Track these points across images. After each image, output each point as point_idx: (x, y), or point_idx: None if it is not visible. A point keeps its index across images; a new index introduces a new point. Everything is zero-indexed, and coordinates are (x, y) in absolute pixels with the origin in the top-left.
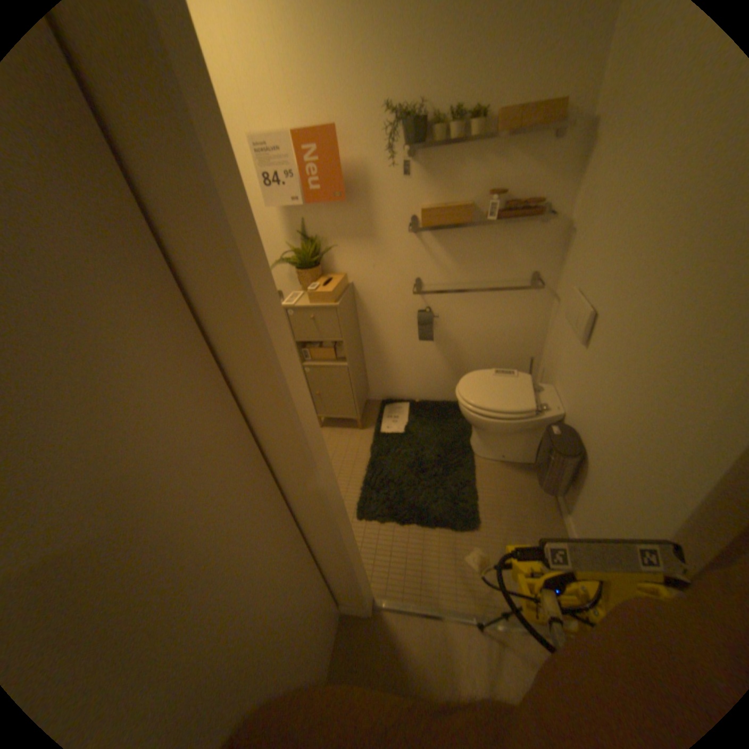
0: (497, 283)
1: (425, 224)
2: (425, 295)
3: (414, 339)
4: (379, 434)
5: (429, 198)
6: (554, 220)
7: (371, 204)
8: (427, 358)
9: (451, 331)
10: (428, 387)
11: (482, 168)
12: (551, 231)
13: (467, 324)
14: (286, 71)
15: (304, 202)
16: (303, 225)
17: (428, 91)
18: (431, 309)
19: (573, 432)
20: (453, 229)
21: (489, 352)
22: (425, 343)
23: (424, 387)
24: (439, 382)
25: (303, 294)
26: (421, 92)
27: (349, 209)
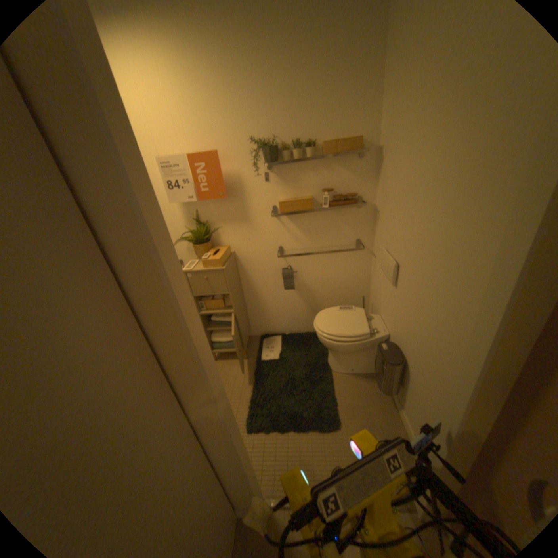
0: (333, 247)
1: (281, 211)
2: (285, 257)
3: (280, 288)
4: (259, 362)
5: (283, 195)
6: (364, 207)
7: (244, 199)
8: (291, 301)
9: (306, 281)
10: (293, 323)
11: (315, 176)
12: (364, 213)
13: (316, 276)
14: (183, 118)
15: (197, 199)
16: (197, 214)
17: (277, 131)
18: (290, 267)
19: (395, 346)
20: (301, 214)
21: (334, 294)
22: (289, 291)
23: (291, 323)
24: (301, 318)
25: (198, 261)
26: (273, 132)
27: (229, 202)
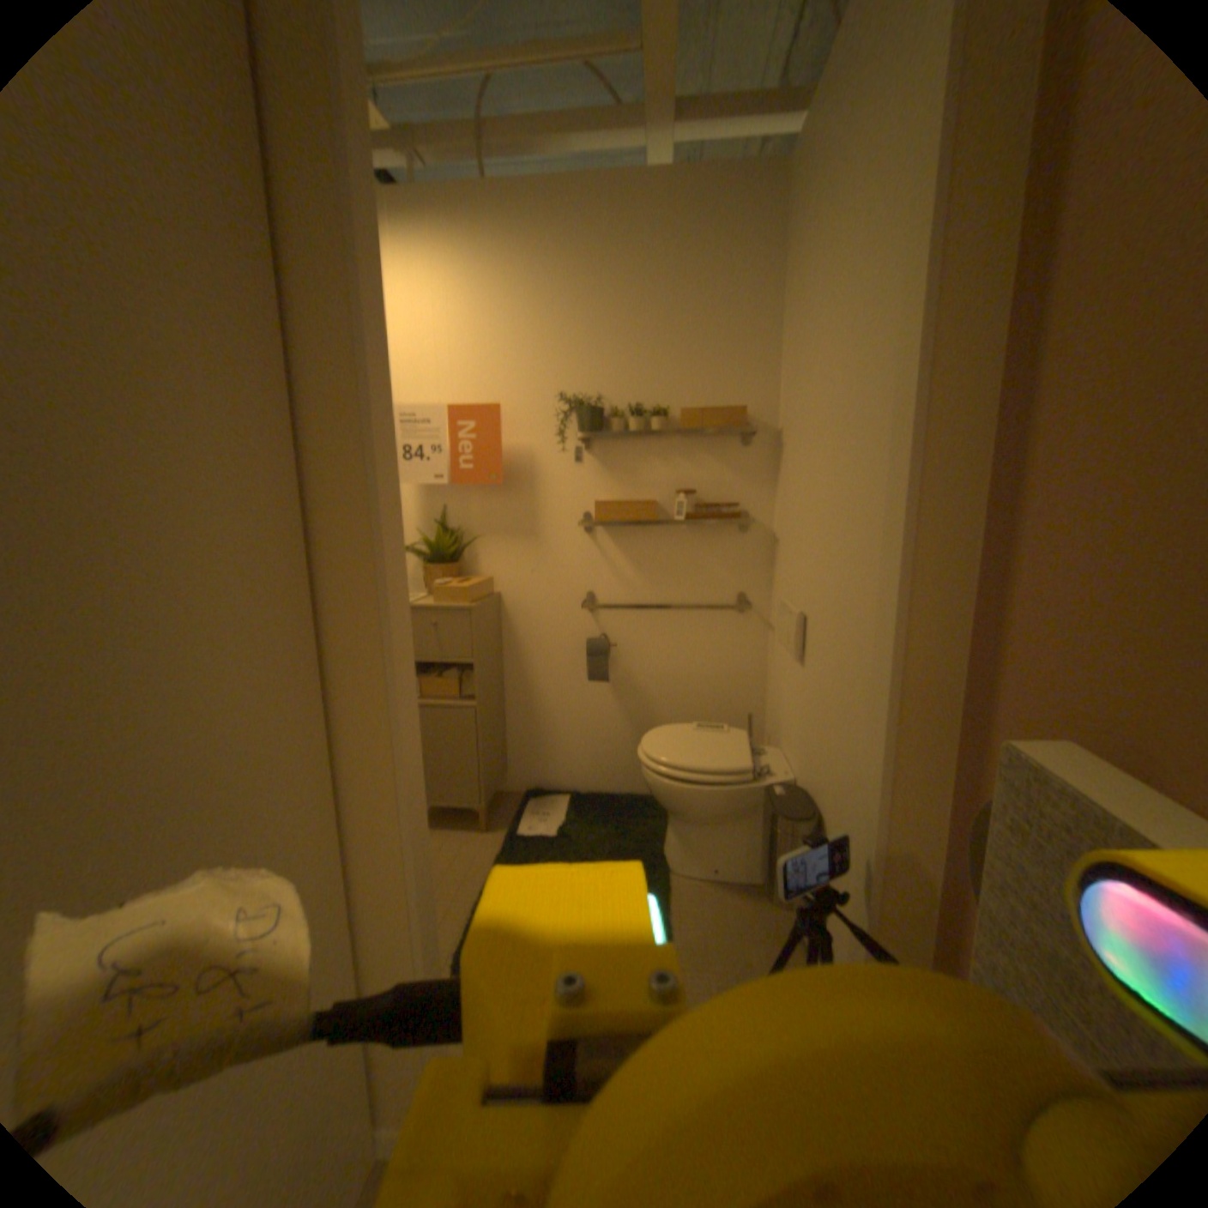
0: (695, 601)
1: (599, 515)
2: (599, 612)
3: (583, 680)
4: (514, 835)
5: (607, 491)
6: (755, 527)
7: (535, 492)
8: (602, 713)
9: (636, 670)
10: (603, 765)
11: (667, 464)
12: (754, 540)
13: (658, 659)
14: (454, 352)
15: (450, 483)
16: (444, 510)
17: (606, 386)
18: (607, 634)
19: (805, 790)
20: (636, 529)
21: (692, 704)
22: (599, 686)
23: (597, 766)
24: (621, 756)
25: (427, 593)
26: (599, 386)
27: (507, 495)
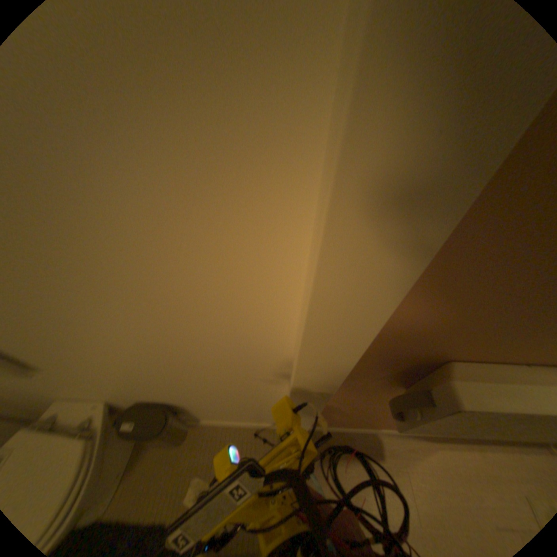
0: None
1: None
2: None
3: None
4: None
5: None
6: None
7: None
8: None
9: None
10: None
11: None
12: None
13: None
14: None
15: None
16: None
17: None
18: None
19: (131, 411)
20: None
21: None
22: None
23: None
24: None
25: None
26: None
27: None
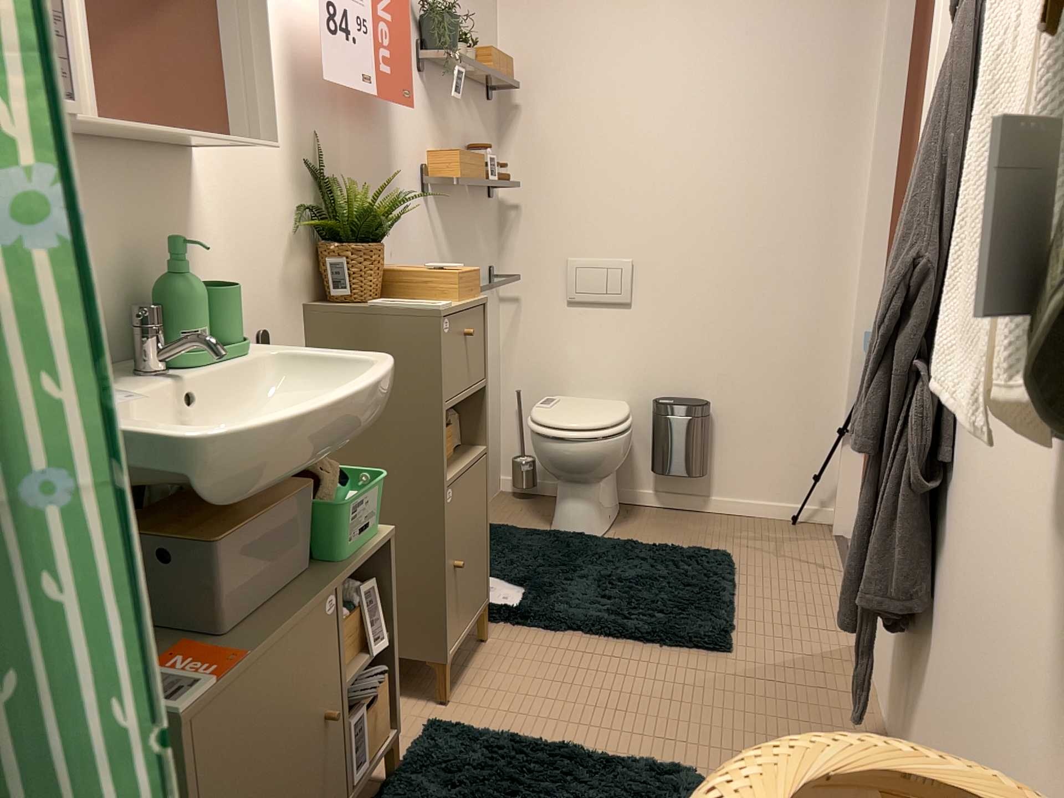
0: None
1: (463, 174)
2: None
3: None
4: (522, 609)
5: (432, 142)
6: (492, 198)
7: (391, 133)
8: None
9: None
10: None
11: (459, 117)
12: (493, 211)
13: None
14: None
15: (321, 98)
16: (318, 148)
17: None
18: None
19: (668, 398)
20: (448, 196)
21: None
22: None
23: None
24: None
25: (385, 300)
26: None
27: (371, 133)
